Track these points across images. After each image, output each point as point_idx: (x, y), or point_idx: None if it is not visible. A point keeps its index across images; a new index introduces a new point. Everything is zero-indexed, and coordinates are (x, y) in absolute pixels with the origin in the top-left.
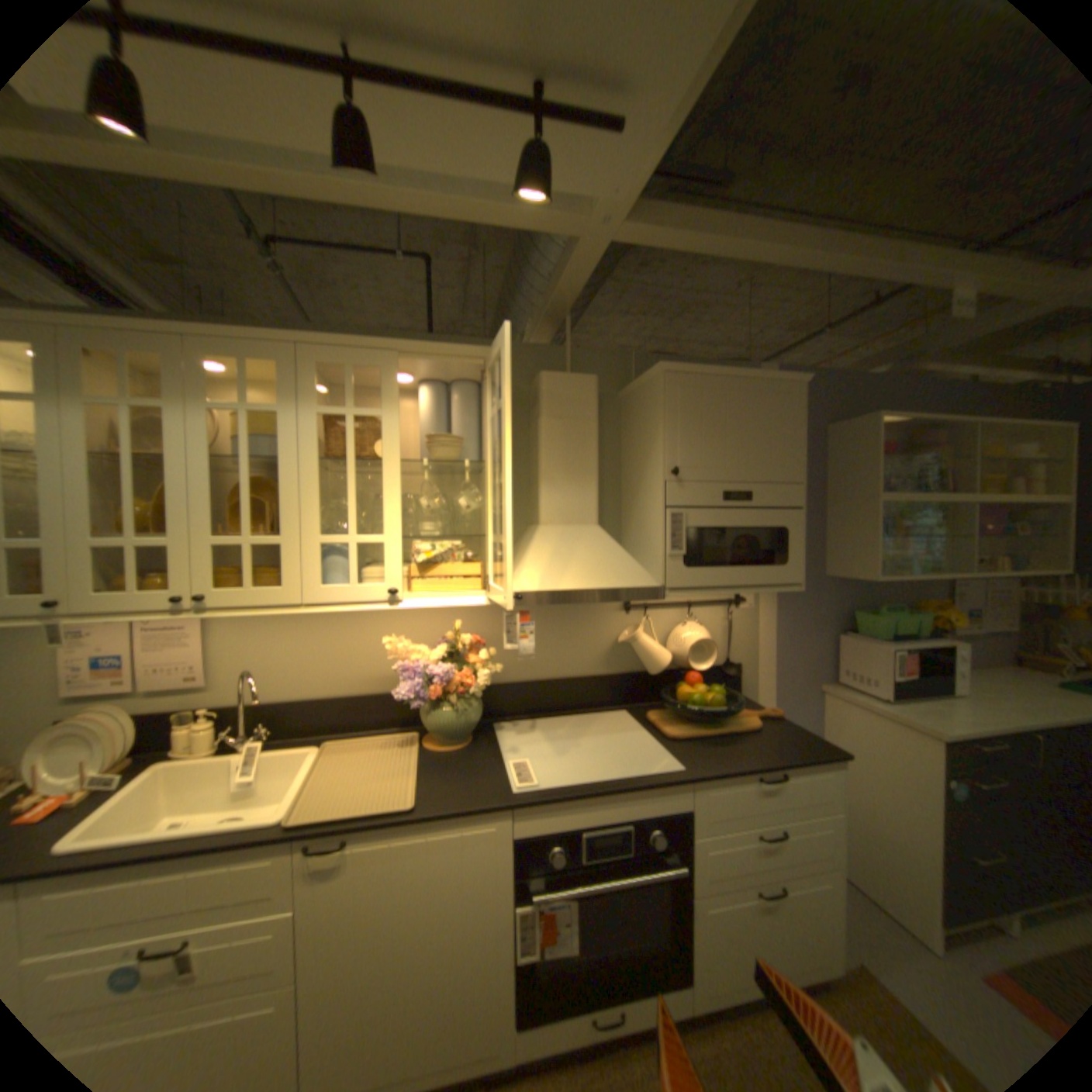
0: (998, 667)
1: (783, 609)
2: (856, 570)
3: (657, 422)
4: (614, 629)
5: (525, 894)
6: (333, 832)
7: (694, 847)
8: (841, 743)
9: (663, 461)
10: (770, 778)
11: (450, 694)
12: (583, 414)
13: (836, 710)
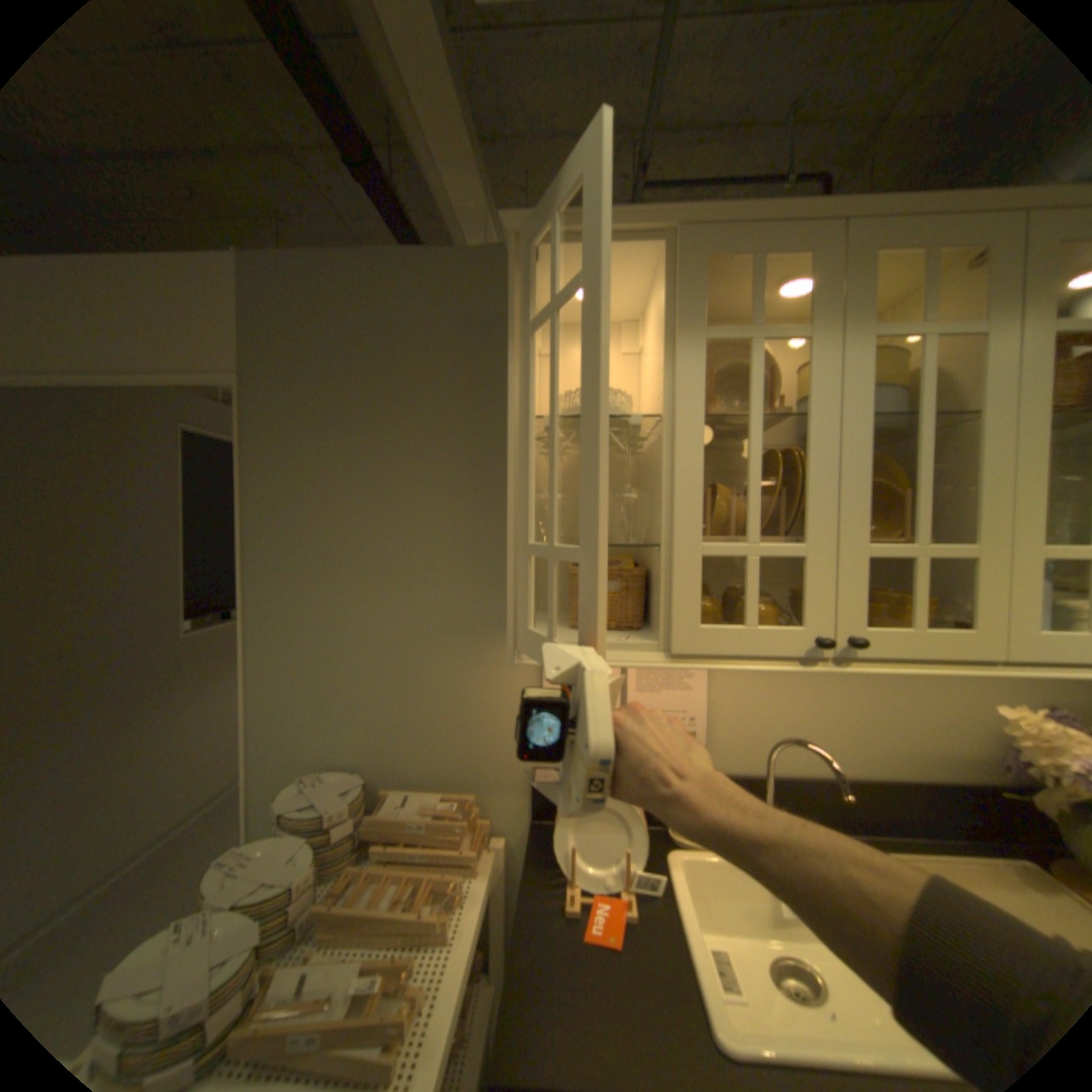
0: None
1: None
2: None
3: None
4: None
5: None
6: None
7: None
8: None
9: None
10: None
11: None
12: None
13: None
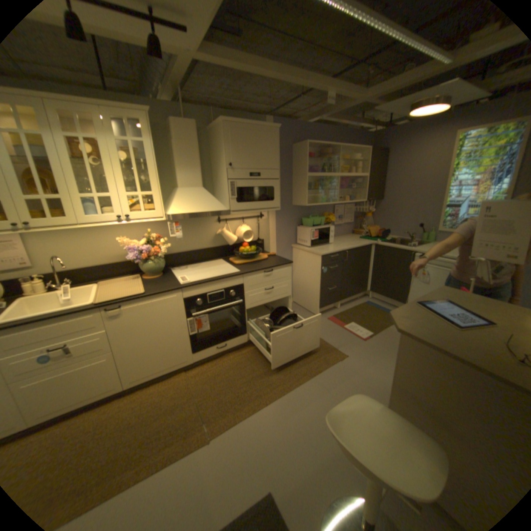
0: (347, 234)
1: (277, 218)
2: (300, 202)
3: (222, 143)
4: (215, 230)
5: (189, 314)
6: (115, 303)
7: (244, 294)
8: (297, 263)
9: (225, 160)
10: (267, 271)
11: (150, 257)
12: (191, 138)
13: (295, 252)
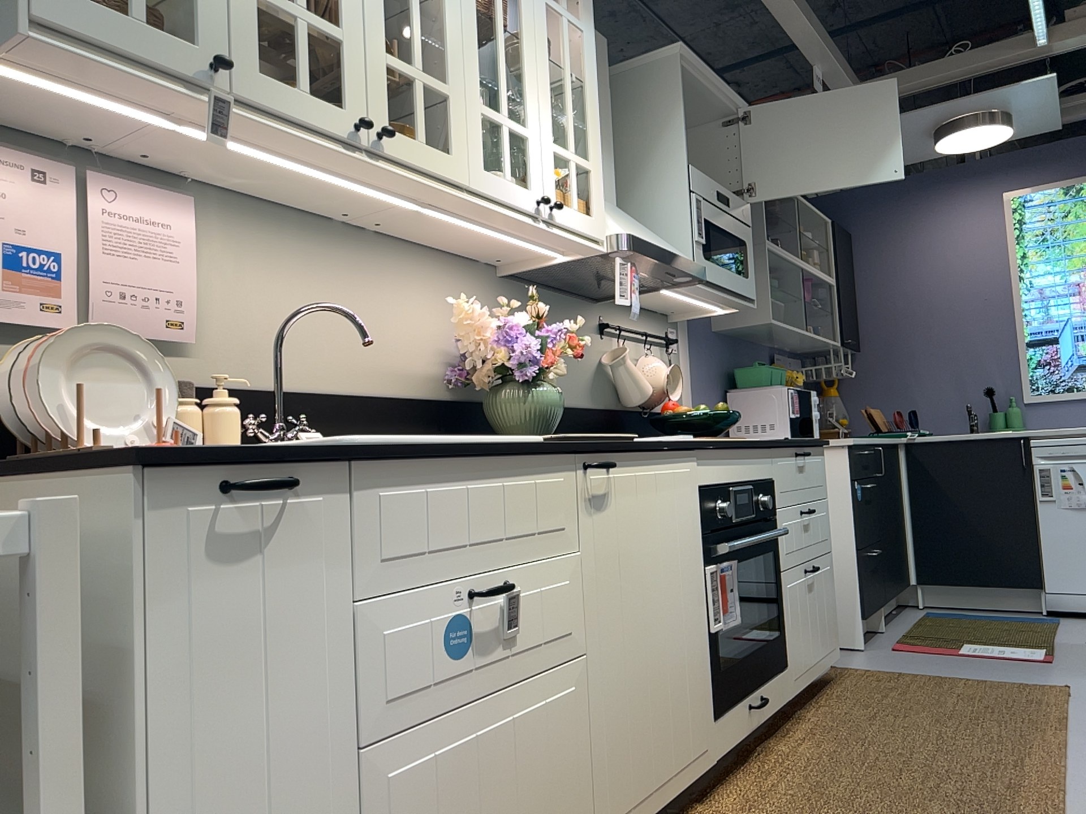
0: None
1: (695, 359)
2: (748, 317)
3: (672, 105)
4: (597, 354)
5: (709, 551)
6: (606, 445)
7: (777, 515)
8: None
9: (686, 143)
10: (801, 452)
11: (544, 370)
12: (603, 78)
13: None
